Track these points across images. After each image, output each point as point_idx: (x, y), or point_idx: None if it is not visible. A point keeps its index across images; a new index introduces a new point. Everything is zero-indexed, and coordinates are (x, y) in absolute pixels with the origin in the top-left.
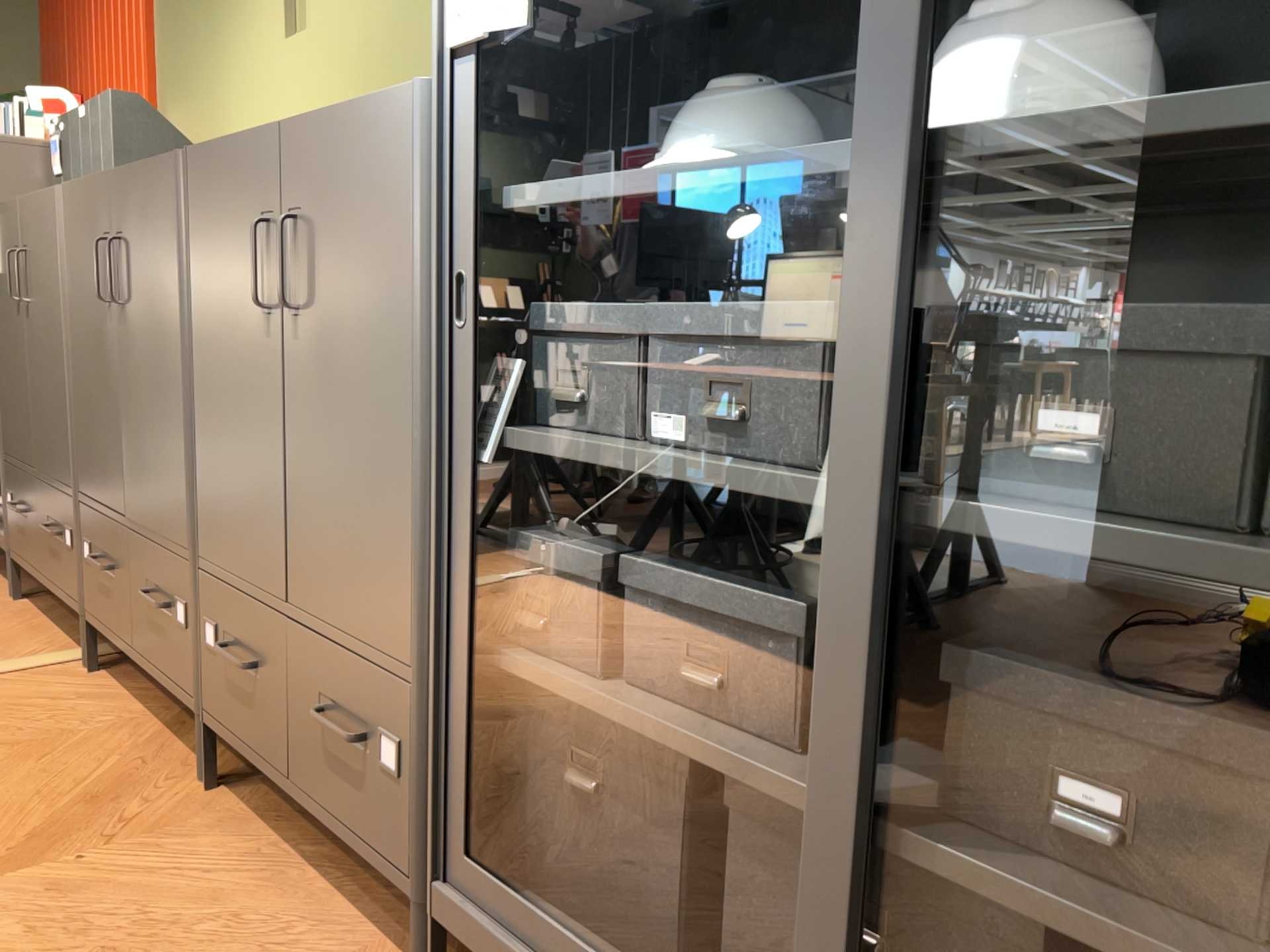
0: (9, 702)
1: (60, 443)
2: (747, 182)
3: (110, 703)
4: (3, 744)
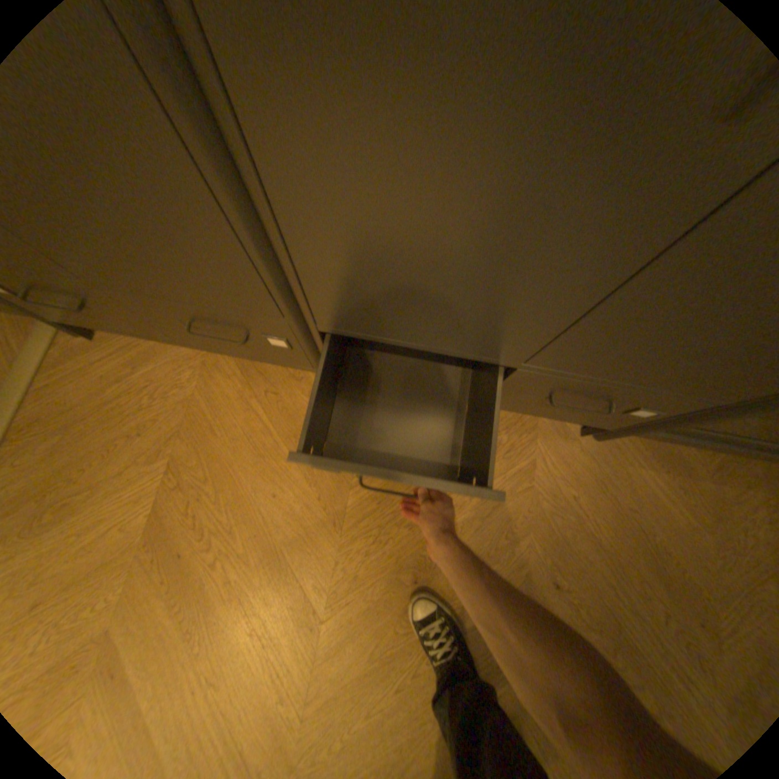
0: (93, 403)
1: None
2: None
3: (160, 359)
4: (164, 437)
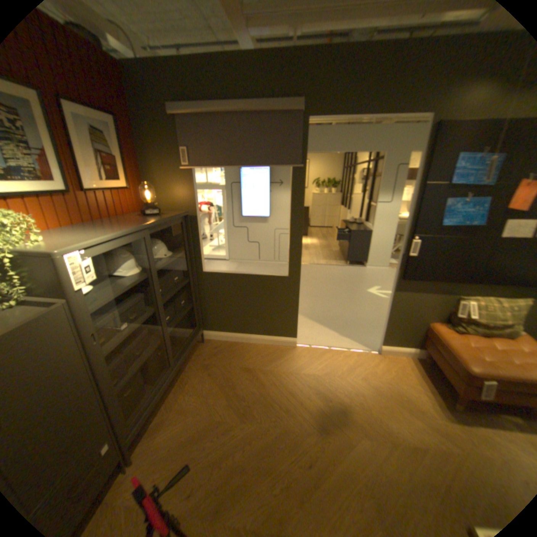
0: None
1: None
2: (131, 286)
3: None
4: None
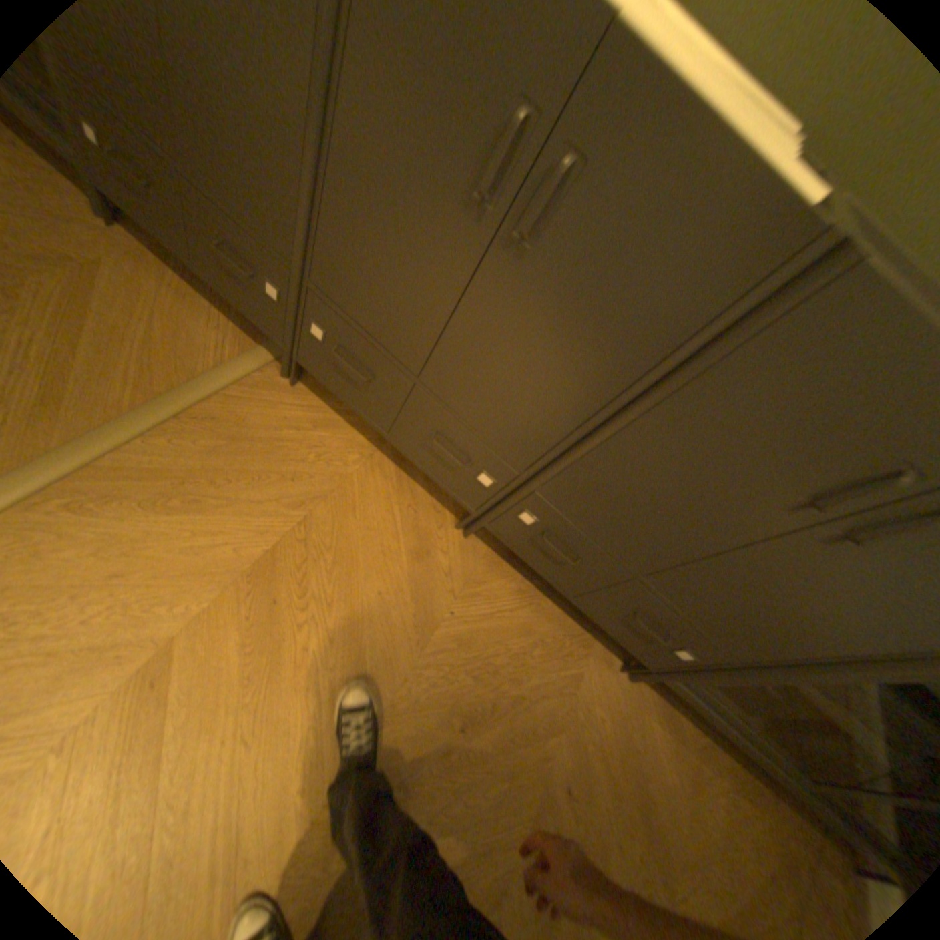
0: (267, 432)
1: (263, 200)
2: None
3: (339, 432)
4: (313, 494)
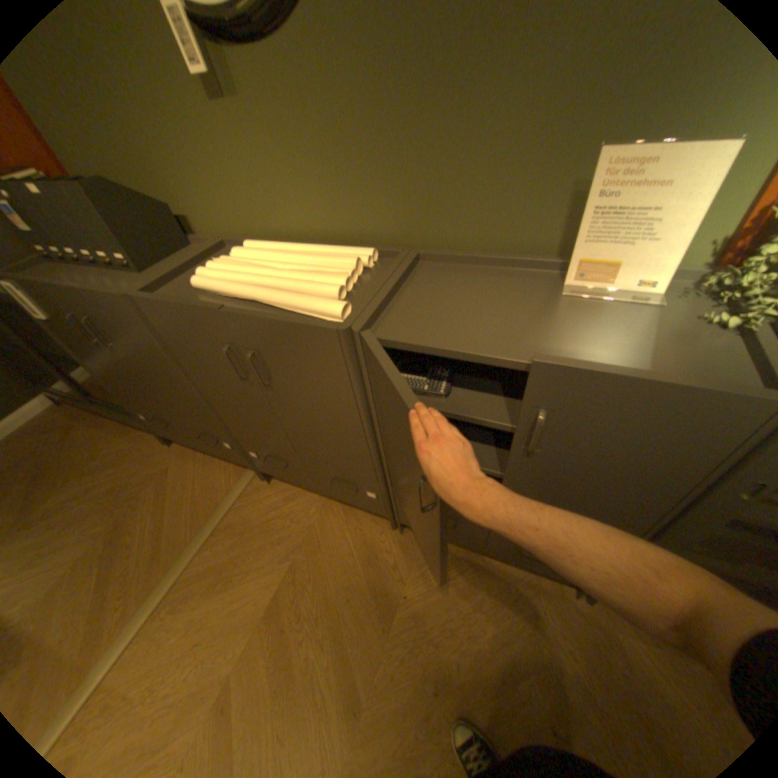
0: (260, 520)
1: (197, 413)
2: None
3: (301, 499)
4: (292, 548)
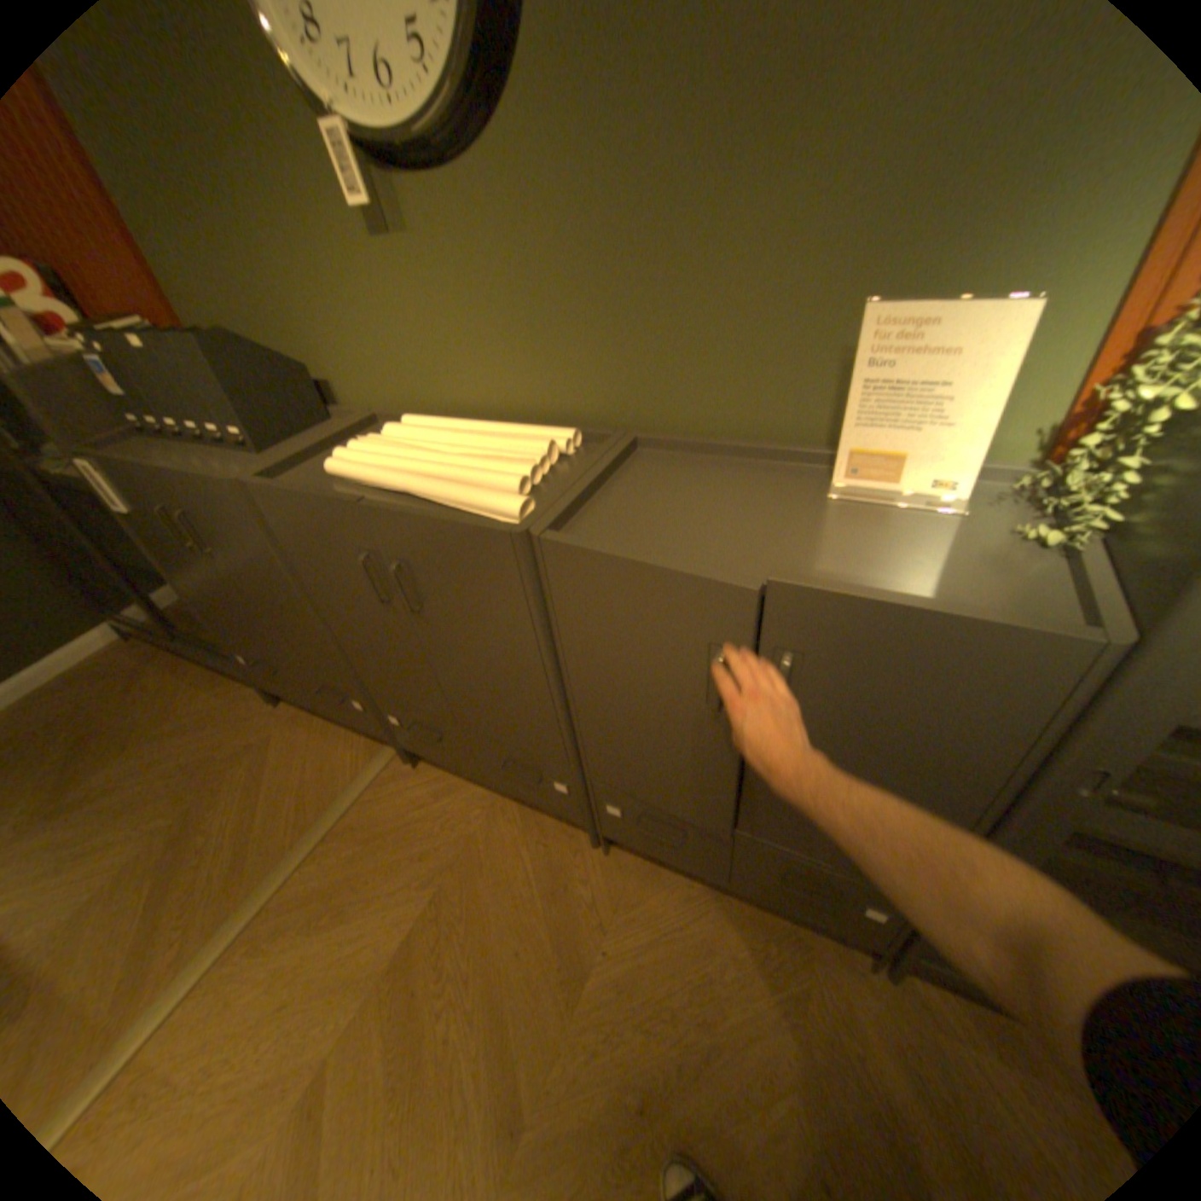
0: (396, 822)
1: (318, 654)
2: None
3: (459, 794)
4: (440, 867)
